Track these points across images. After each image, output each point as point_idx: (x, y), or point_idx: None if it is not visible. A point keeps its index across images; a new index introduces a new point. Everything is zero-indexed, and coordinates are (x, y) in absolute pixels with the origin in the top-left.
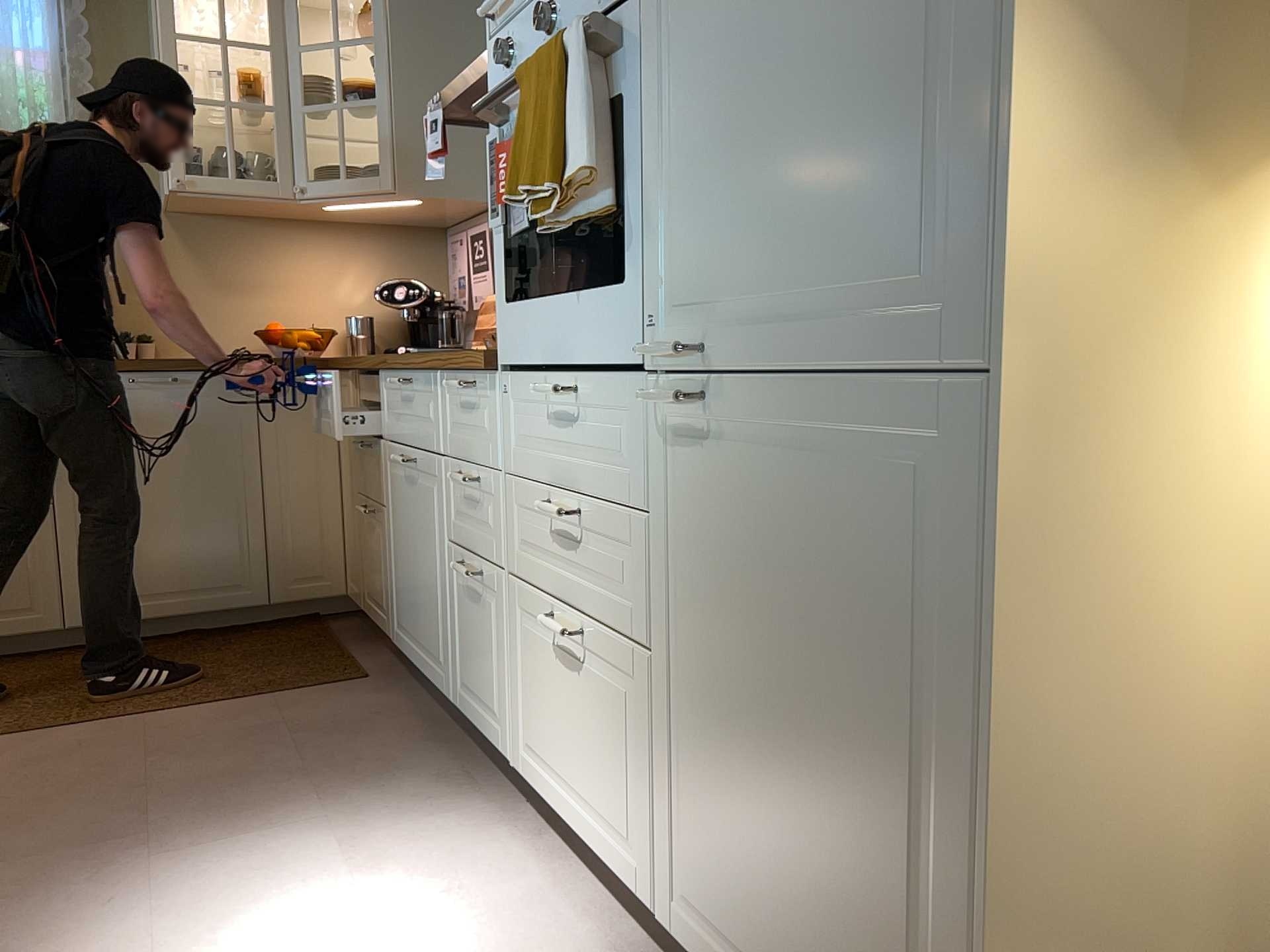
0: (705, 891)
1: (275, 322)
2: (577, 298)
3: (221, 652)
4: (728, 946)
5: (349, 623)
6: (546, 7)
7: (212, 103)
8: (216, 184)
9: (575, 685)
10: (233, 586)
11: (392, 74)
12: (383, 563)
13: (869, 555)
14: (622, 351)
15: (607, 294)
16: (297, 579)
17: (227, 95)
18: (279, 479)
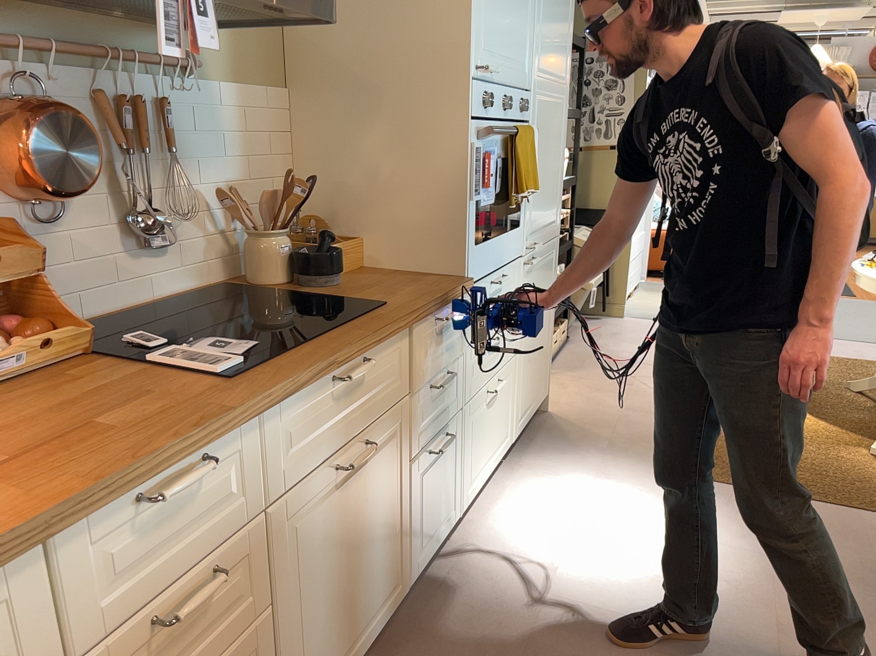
0: (522, 404)
1: None
2: (504, 235)
3: None
4: (524, 410)
5: None
6: (512, 105)
7: None
8: None
9: (492, 406)
10: None
11: None
12: None
13: (547, 278)
14: (517, 252)
15: (513, 232)
16: None
17: None
18: None
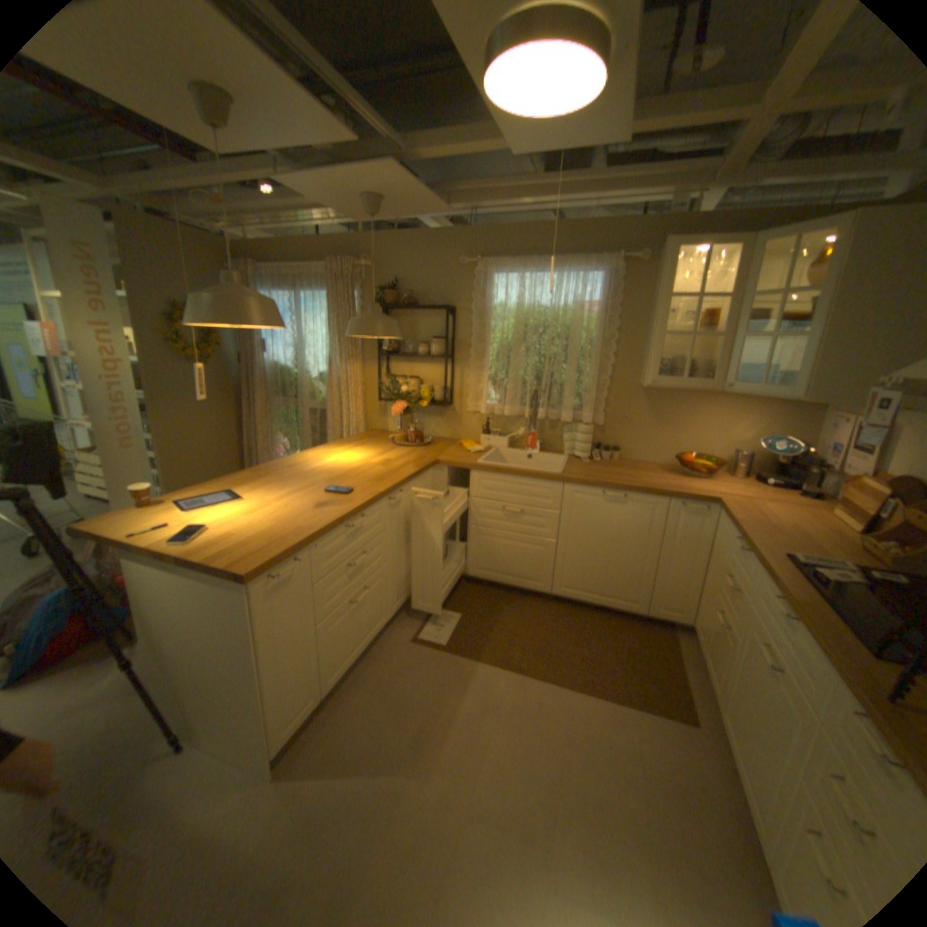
0: None
1: (689, 447)
2: None
3: (618, 640)
4: None
5: (692, 643)
6: None
7: (683, 334)
8: (674, 382)
9: None
10: (631, 602)
11: (831, 315)
12: (729, 667)
13: None
14: None
15: None
16: (667, 610)
17: (694, 328)
18: (670, 557)
